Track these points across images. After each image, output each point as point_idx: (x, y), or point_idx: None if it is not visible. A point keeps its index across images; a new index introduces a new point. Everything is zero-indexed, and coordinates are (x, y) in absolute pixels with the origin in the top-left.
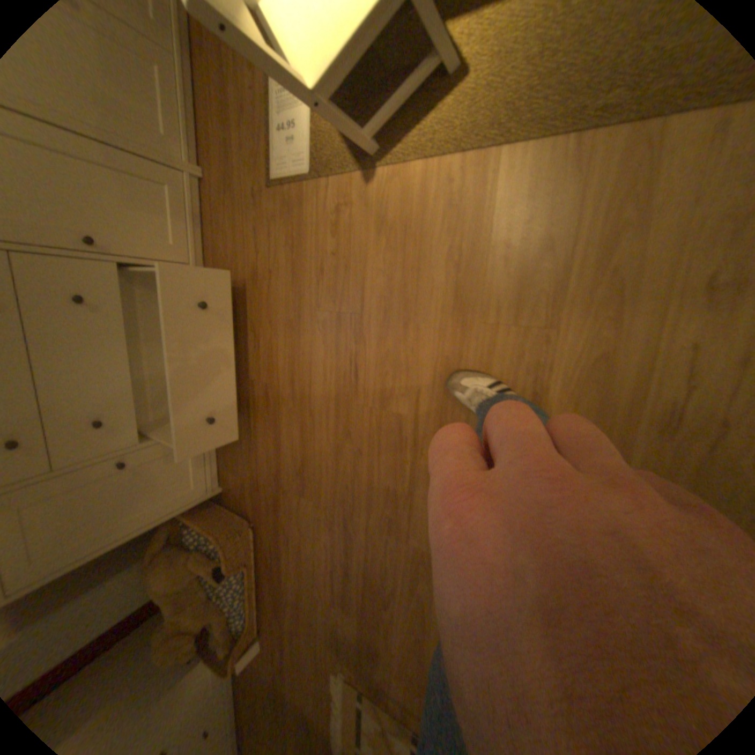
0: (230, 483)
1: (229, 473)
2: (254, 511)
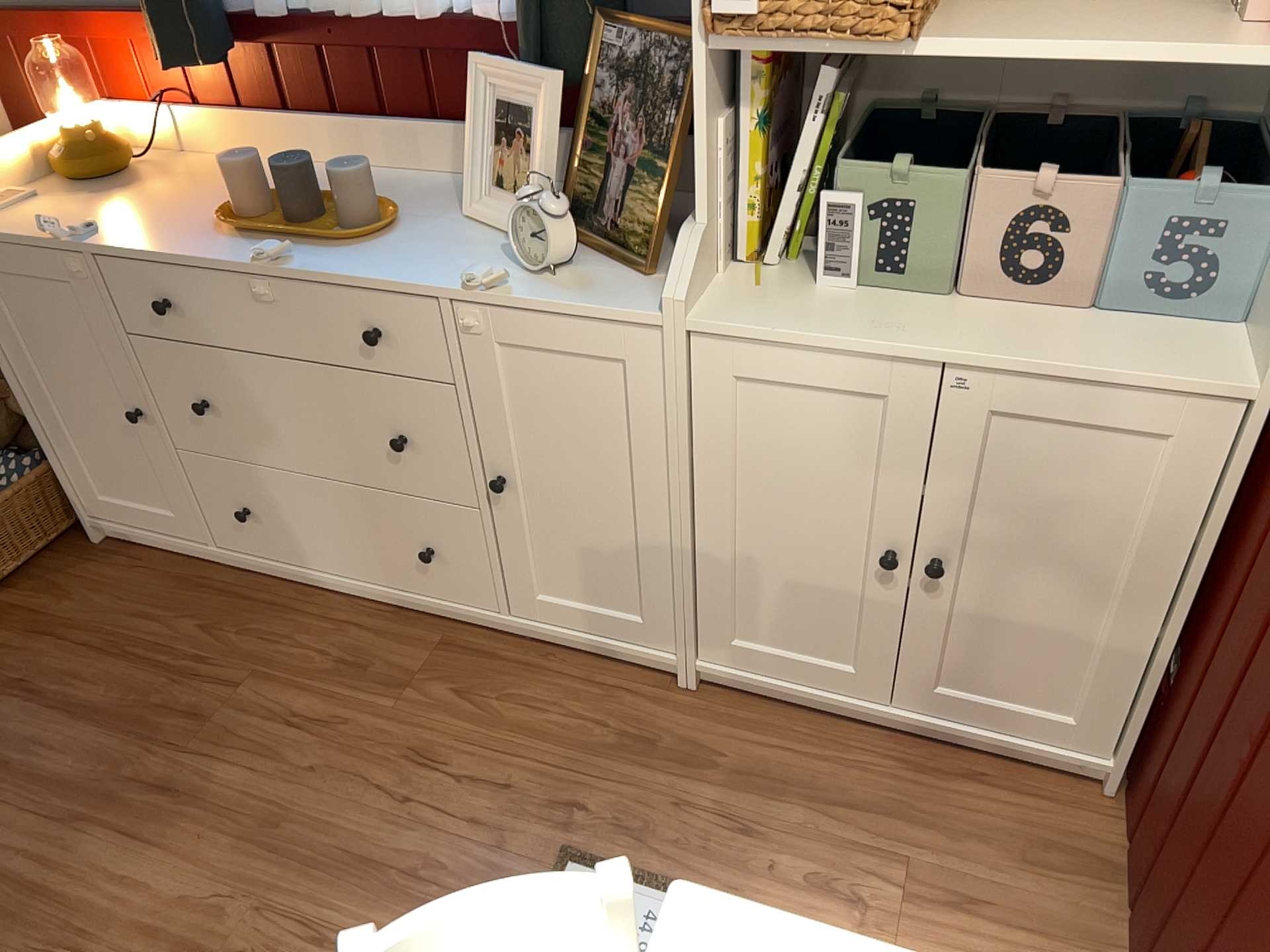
0: (93, 578)
1: (111, 581)
2: (3, 617)
